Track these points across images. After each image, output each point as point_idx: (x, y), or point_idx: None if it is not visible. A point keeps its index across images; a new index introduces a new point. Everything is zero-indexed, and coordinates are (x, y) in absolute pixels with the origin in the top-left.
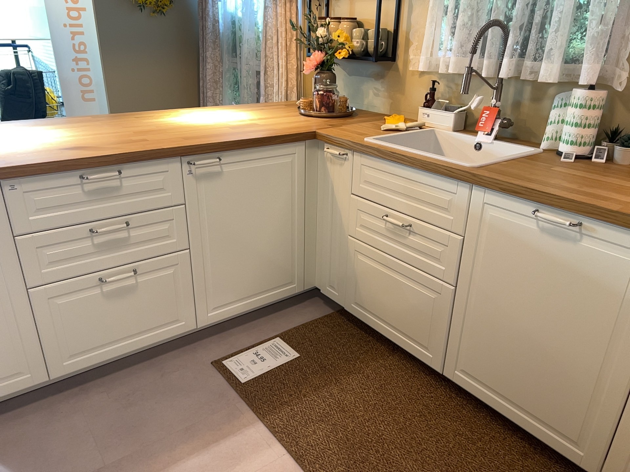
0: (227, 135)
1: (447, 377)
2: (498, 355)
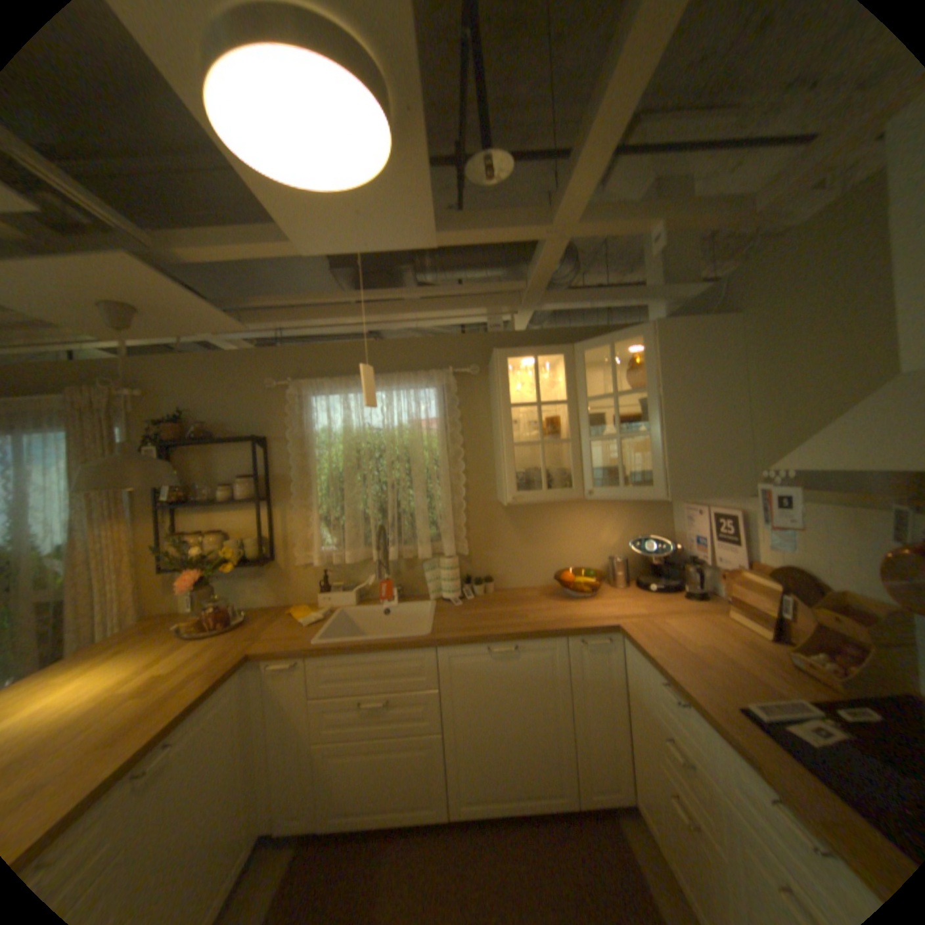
0: (156, 709)
1: (454, 822)
2: (491, 769)
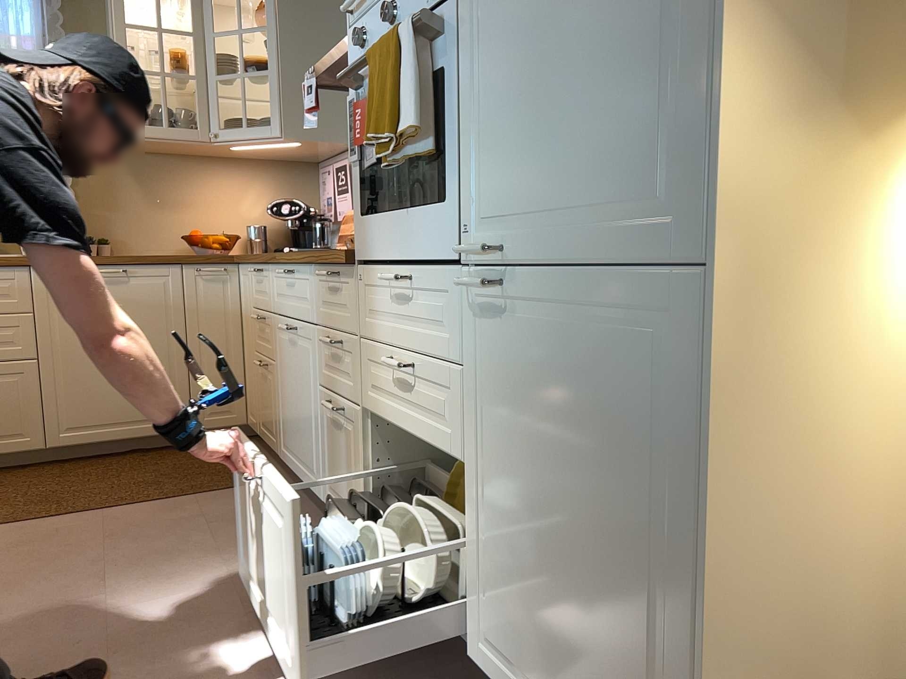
0: None
1: (53, 447)
2: (97, 393)
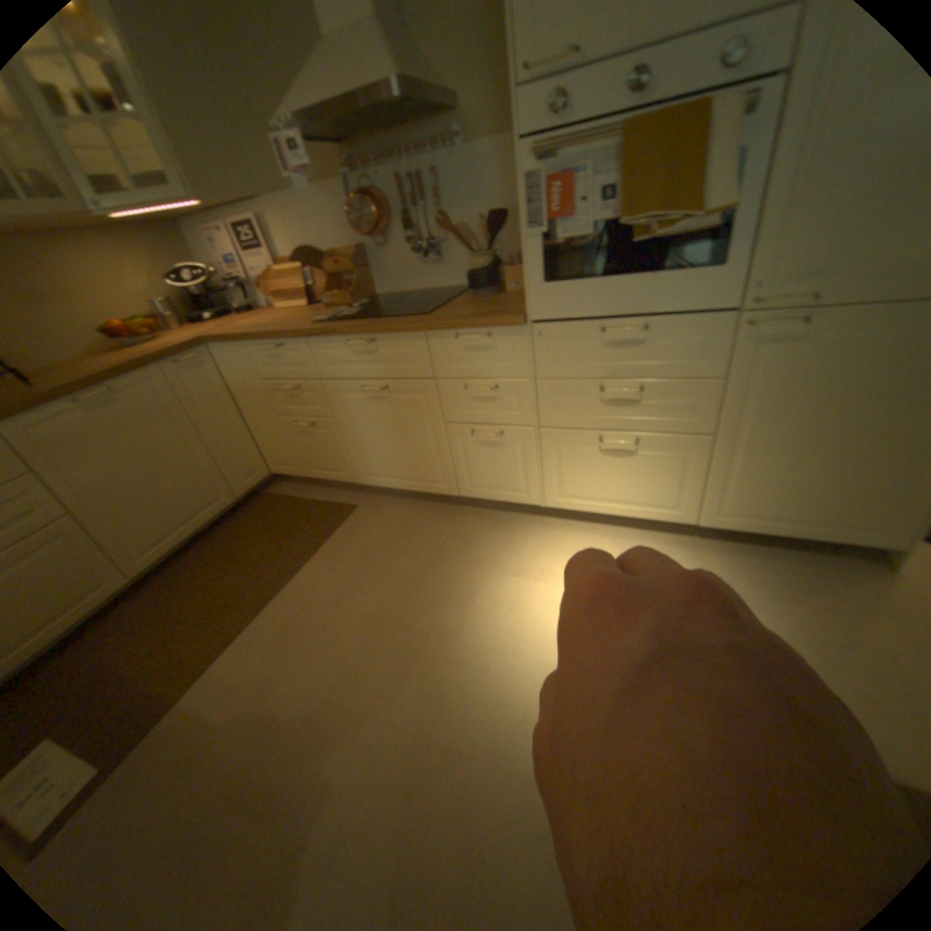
0: None
1: (133, 577)
2: (144, 512)
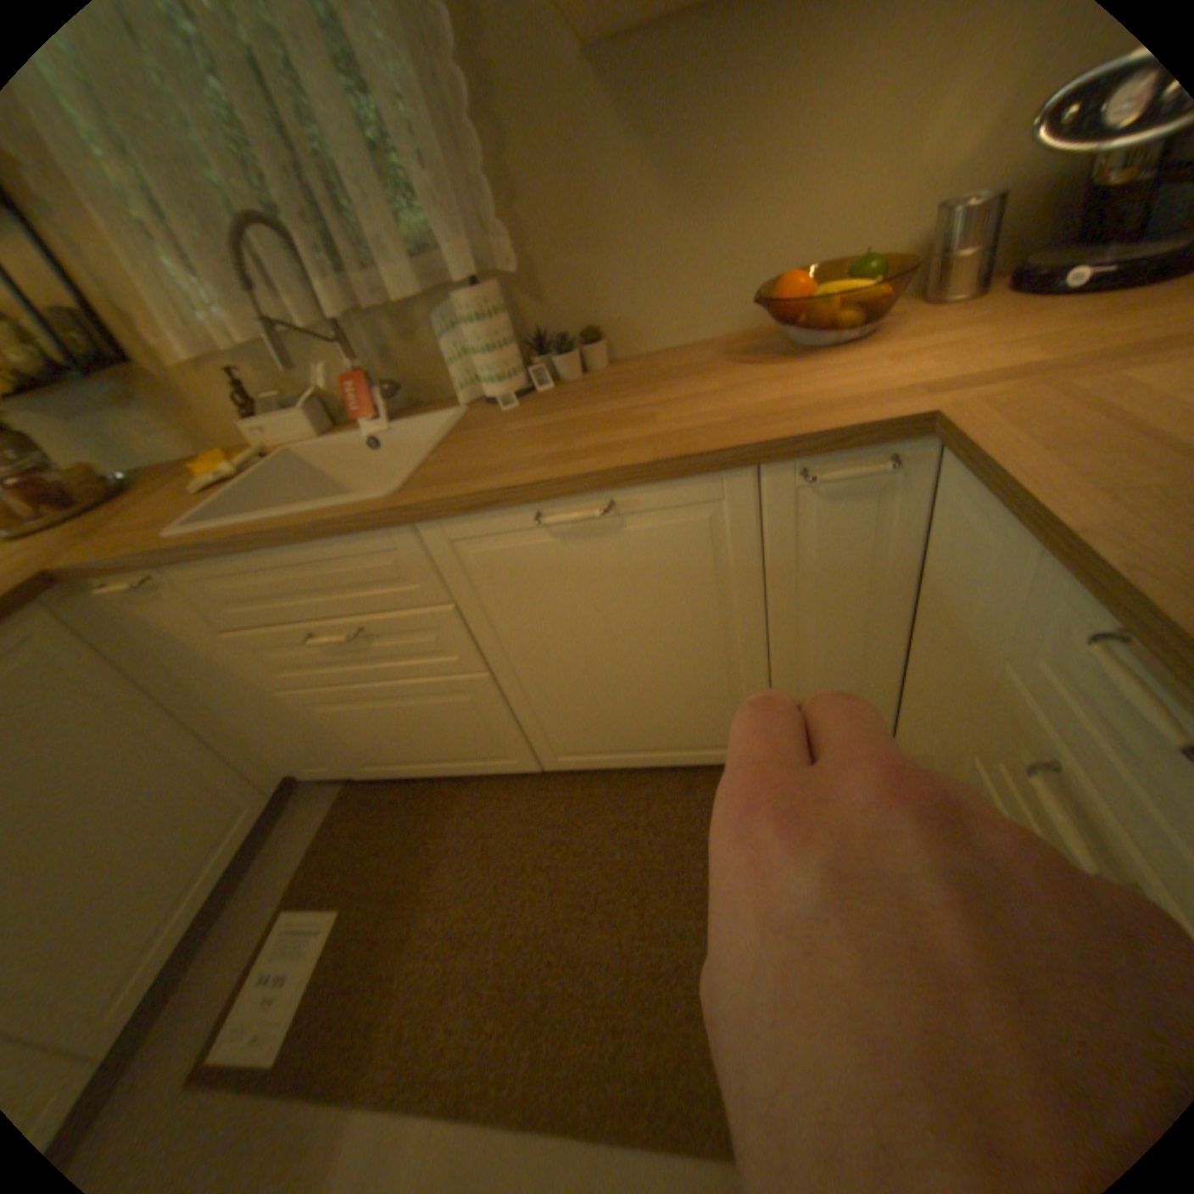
0: None
1: (553, 769)
2: (599, 714)
